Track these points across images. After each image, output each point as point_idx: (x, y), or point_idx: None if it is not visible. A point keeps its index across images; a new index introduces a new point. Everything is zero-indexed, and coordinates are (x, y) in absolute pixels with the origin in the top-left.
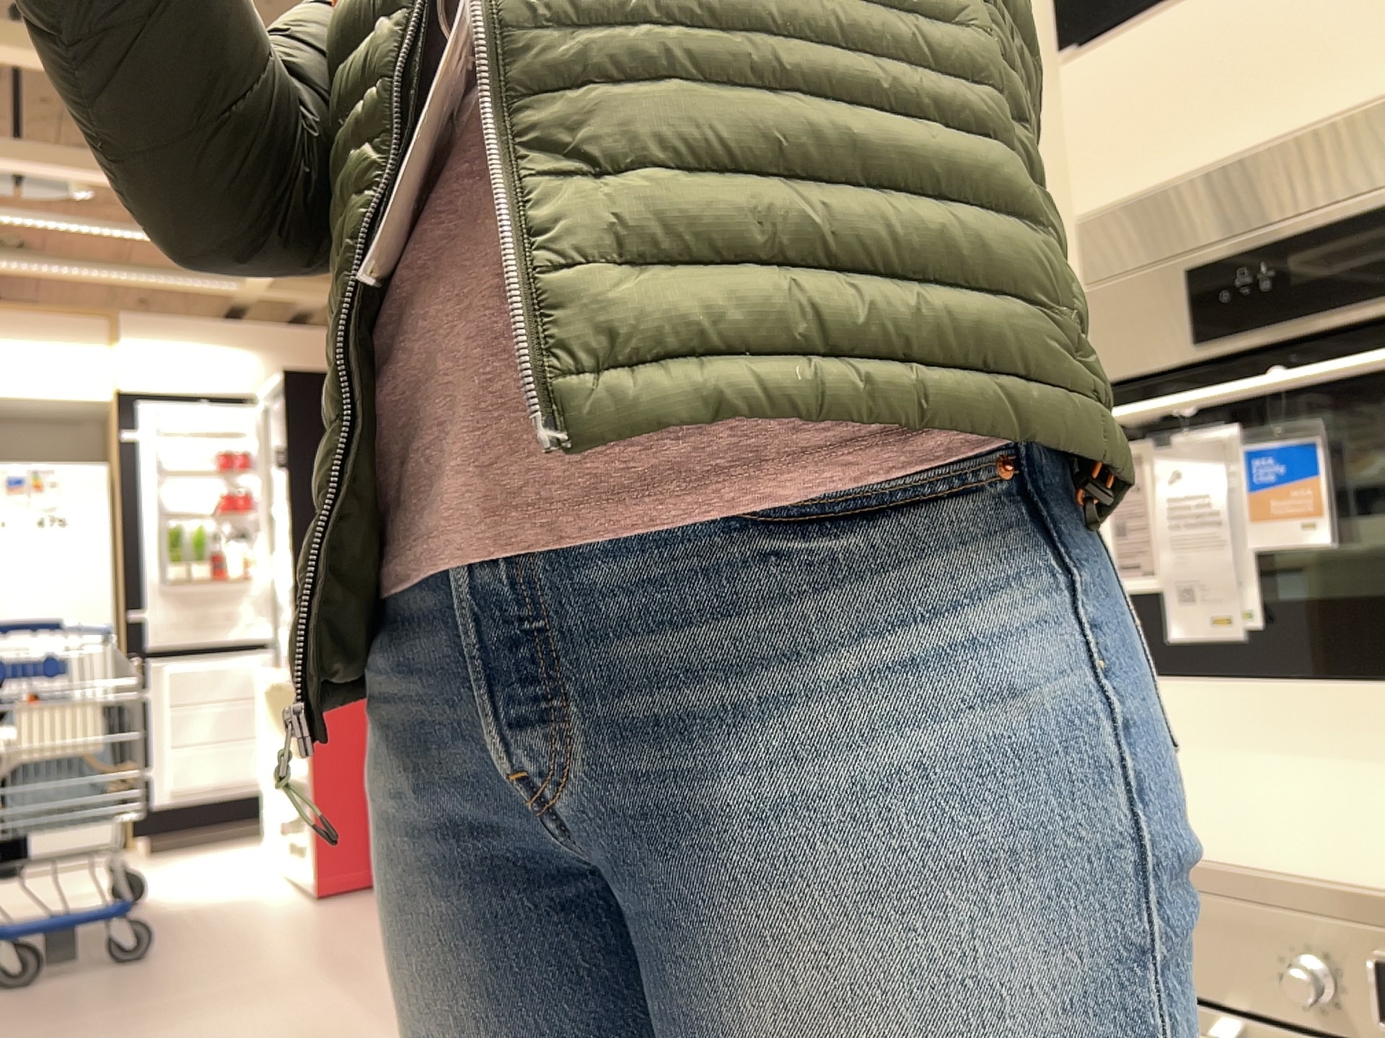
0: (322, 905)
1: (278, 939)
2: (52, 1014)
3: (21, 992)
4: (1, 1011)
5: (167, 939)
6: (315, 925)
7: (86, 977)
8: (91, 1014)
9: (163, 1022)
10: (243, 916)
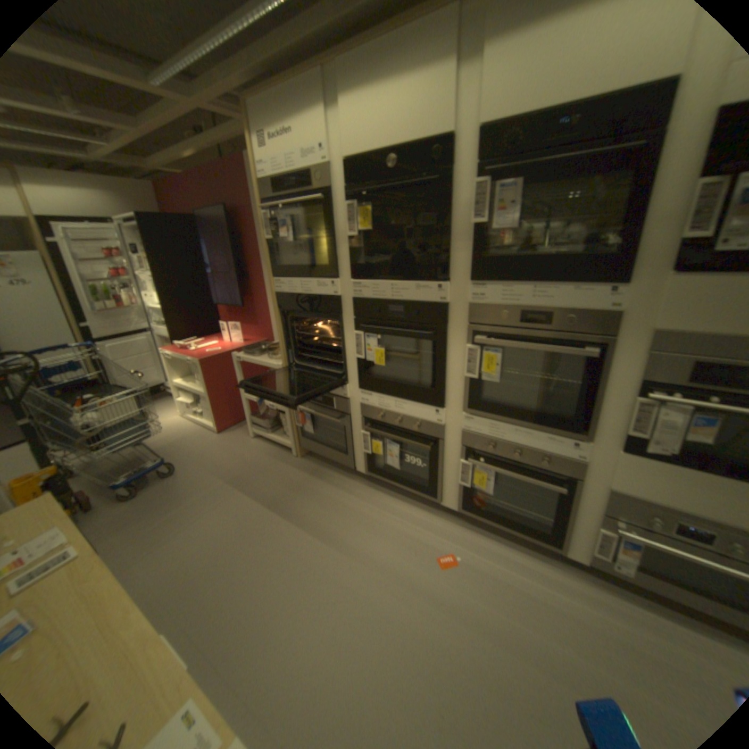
0: (221, 437)
1: (219, 457)
2: (158, 510)
3: (132, 501)
4: (133, 512)
5: (171, 463)
6: (227, 448)
7: (154, 488)
8: (175, 507)
9: (209, 506)
10: (193, 447)
